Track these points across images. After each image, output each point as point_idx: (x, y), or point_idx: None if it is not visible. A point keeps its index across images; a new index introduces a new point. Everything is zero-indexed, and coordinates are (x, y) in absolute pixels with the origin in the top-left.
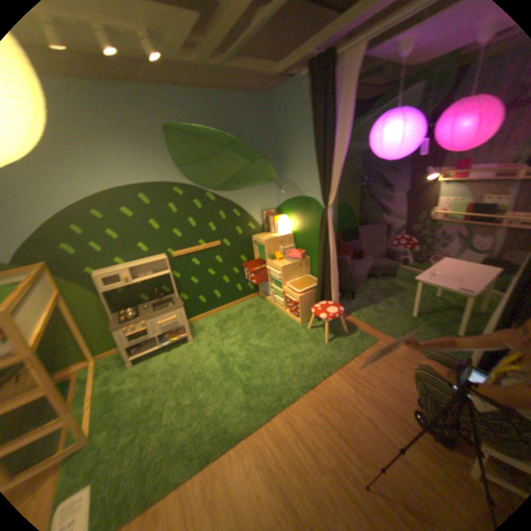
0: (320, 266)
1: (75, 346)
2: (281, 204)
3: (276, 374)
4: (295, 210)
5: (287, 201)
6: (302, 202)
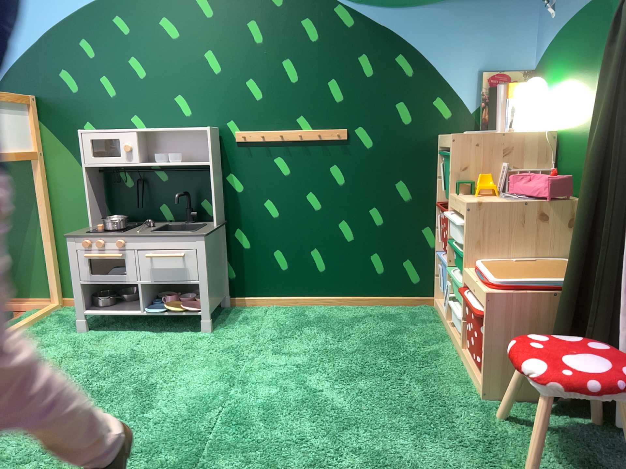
0: (588, 200)
1: (46, 262)
2: (544, 53)
3: None
4: (574, 53)
5: (559, 34)
6: (595, 17)
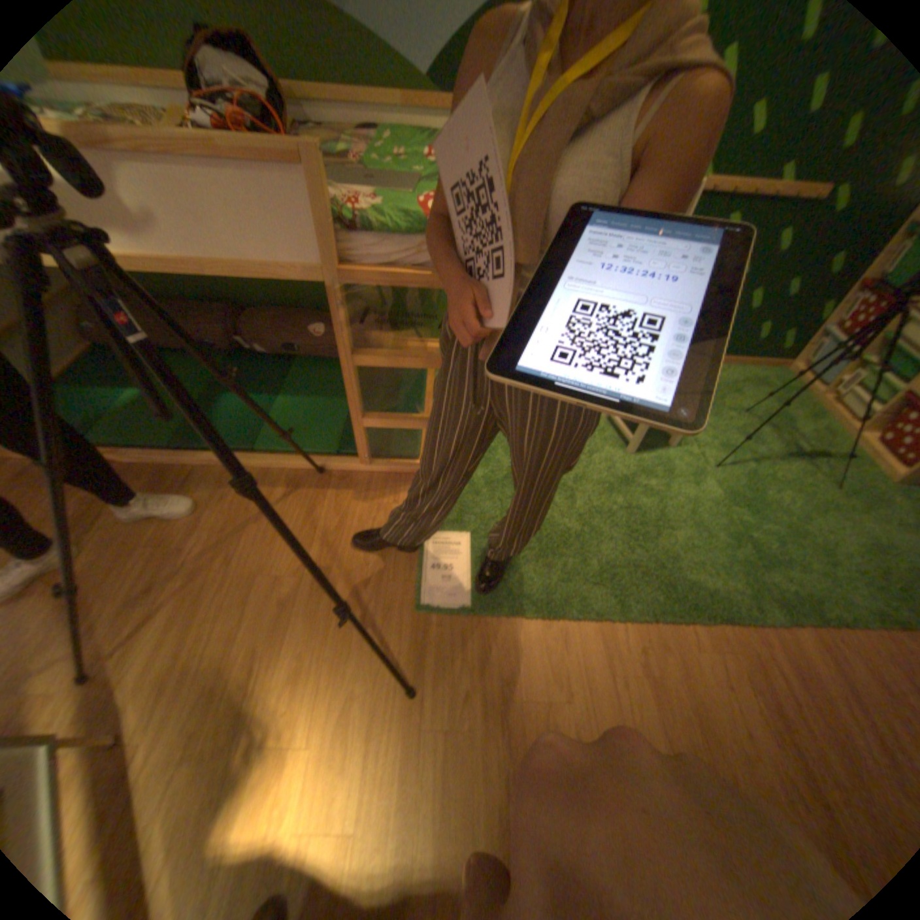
0: None
1: None
2: None
3: (812, 551)
4: None
5: None
6: None
